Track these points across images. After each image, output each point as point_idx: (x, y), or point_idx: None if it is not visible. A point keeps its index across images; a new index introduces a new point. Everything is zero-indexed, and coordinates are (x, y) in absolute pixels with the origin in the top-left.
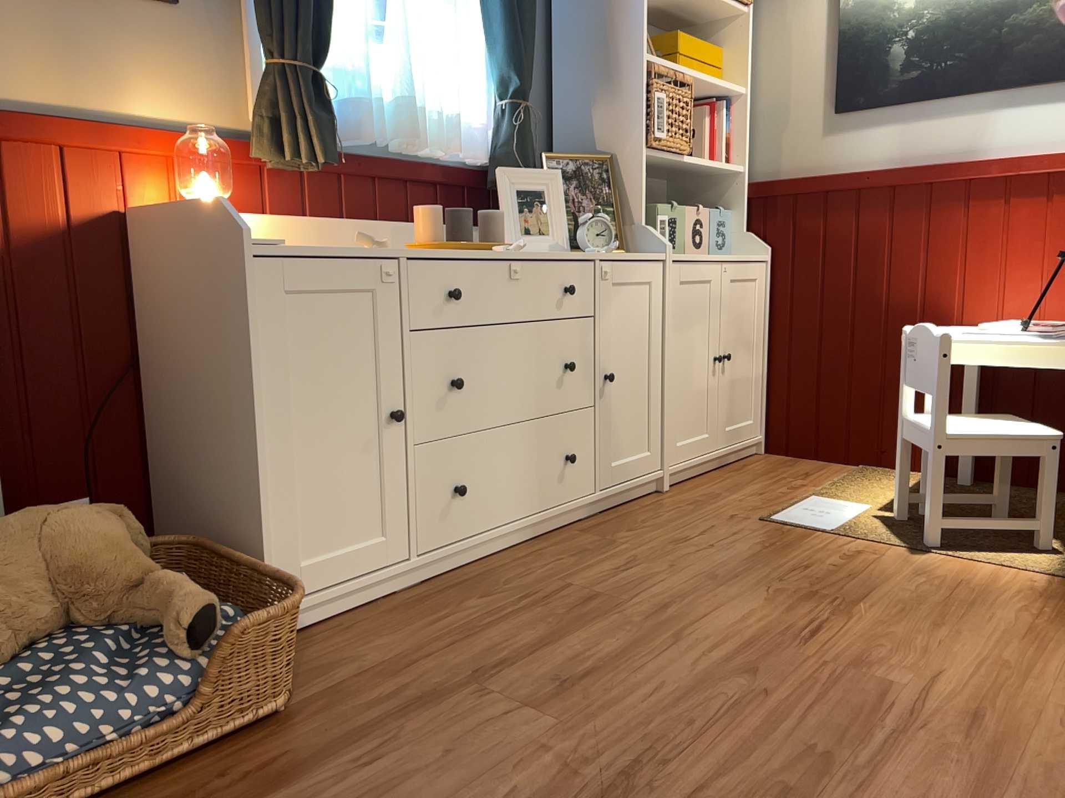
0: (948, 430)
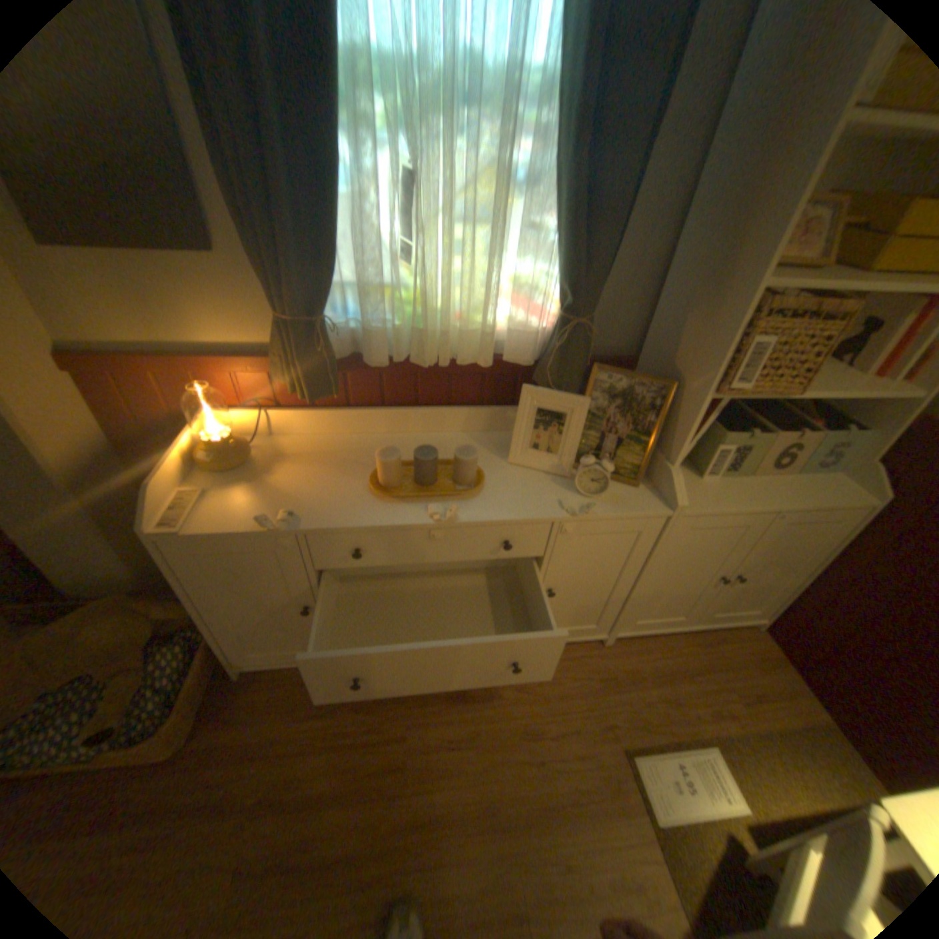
0: None
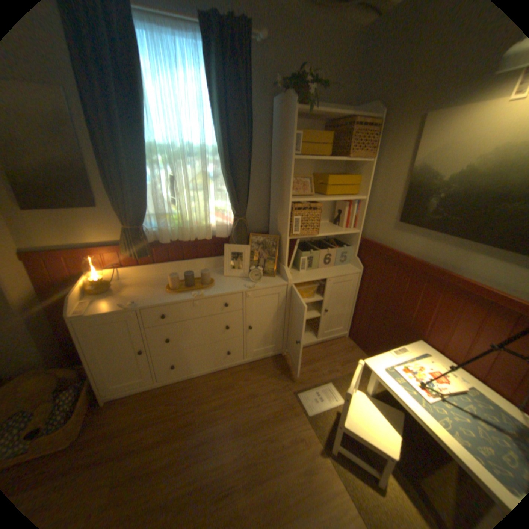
0: (349, 423)
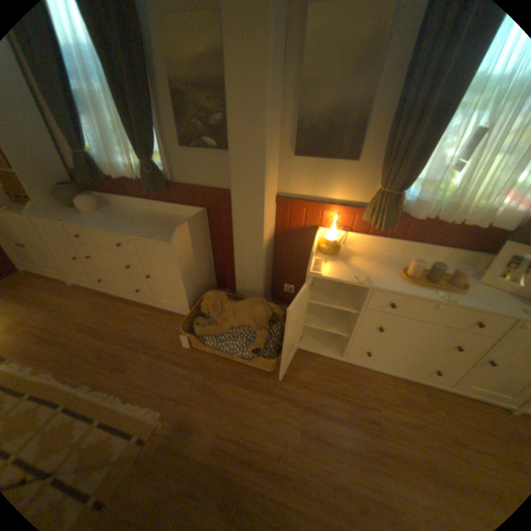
0: None
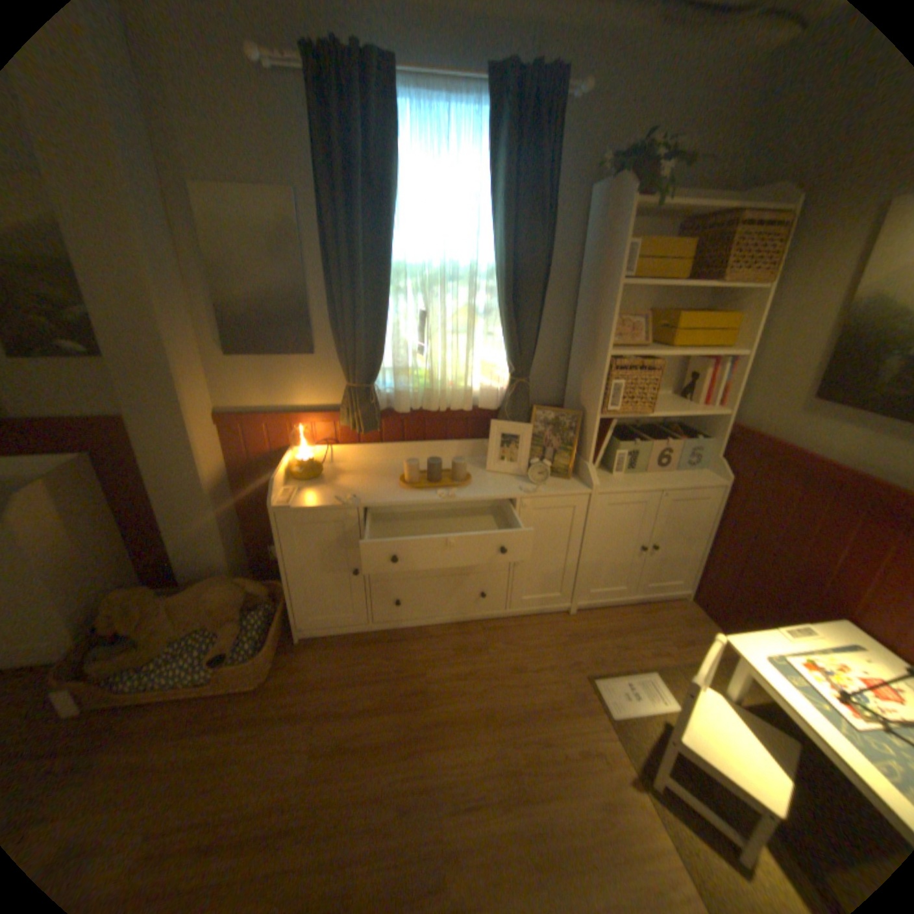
0: (691, 740)
